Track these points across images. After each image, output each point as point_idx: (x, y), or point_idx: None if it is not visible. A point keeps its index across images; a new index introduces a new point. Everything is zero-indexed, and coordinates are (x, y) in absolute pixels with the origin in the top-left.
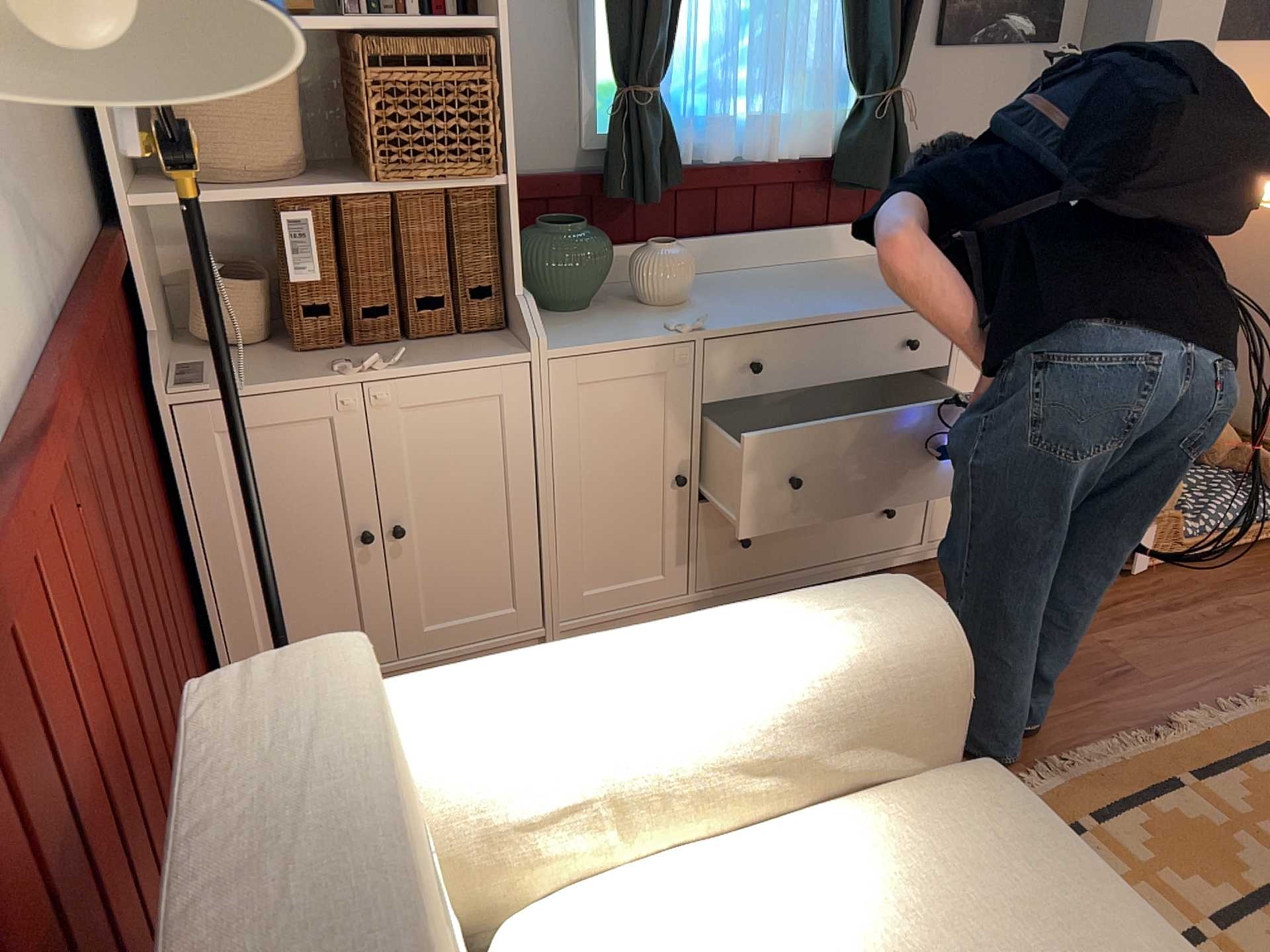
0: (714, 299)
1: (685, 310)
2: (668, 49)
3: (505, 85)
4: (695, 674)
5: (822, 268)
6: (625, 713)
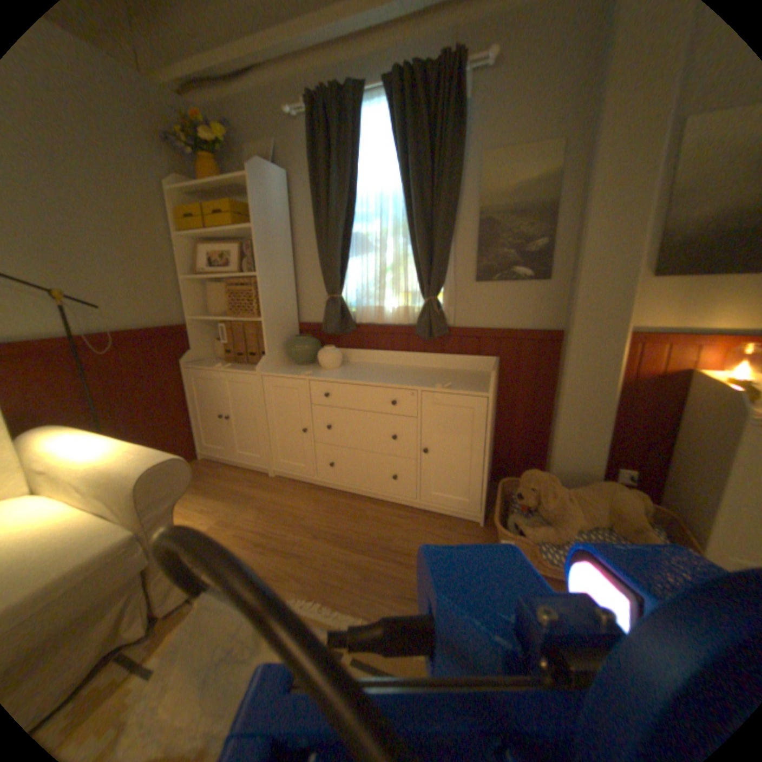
0: (344, 370)
1: (326, 371)
2: (342, 282)
3: (261, 291)
4: (88, 452)
5: (412, 369)
6: (67, 453)
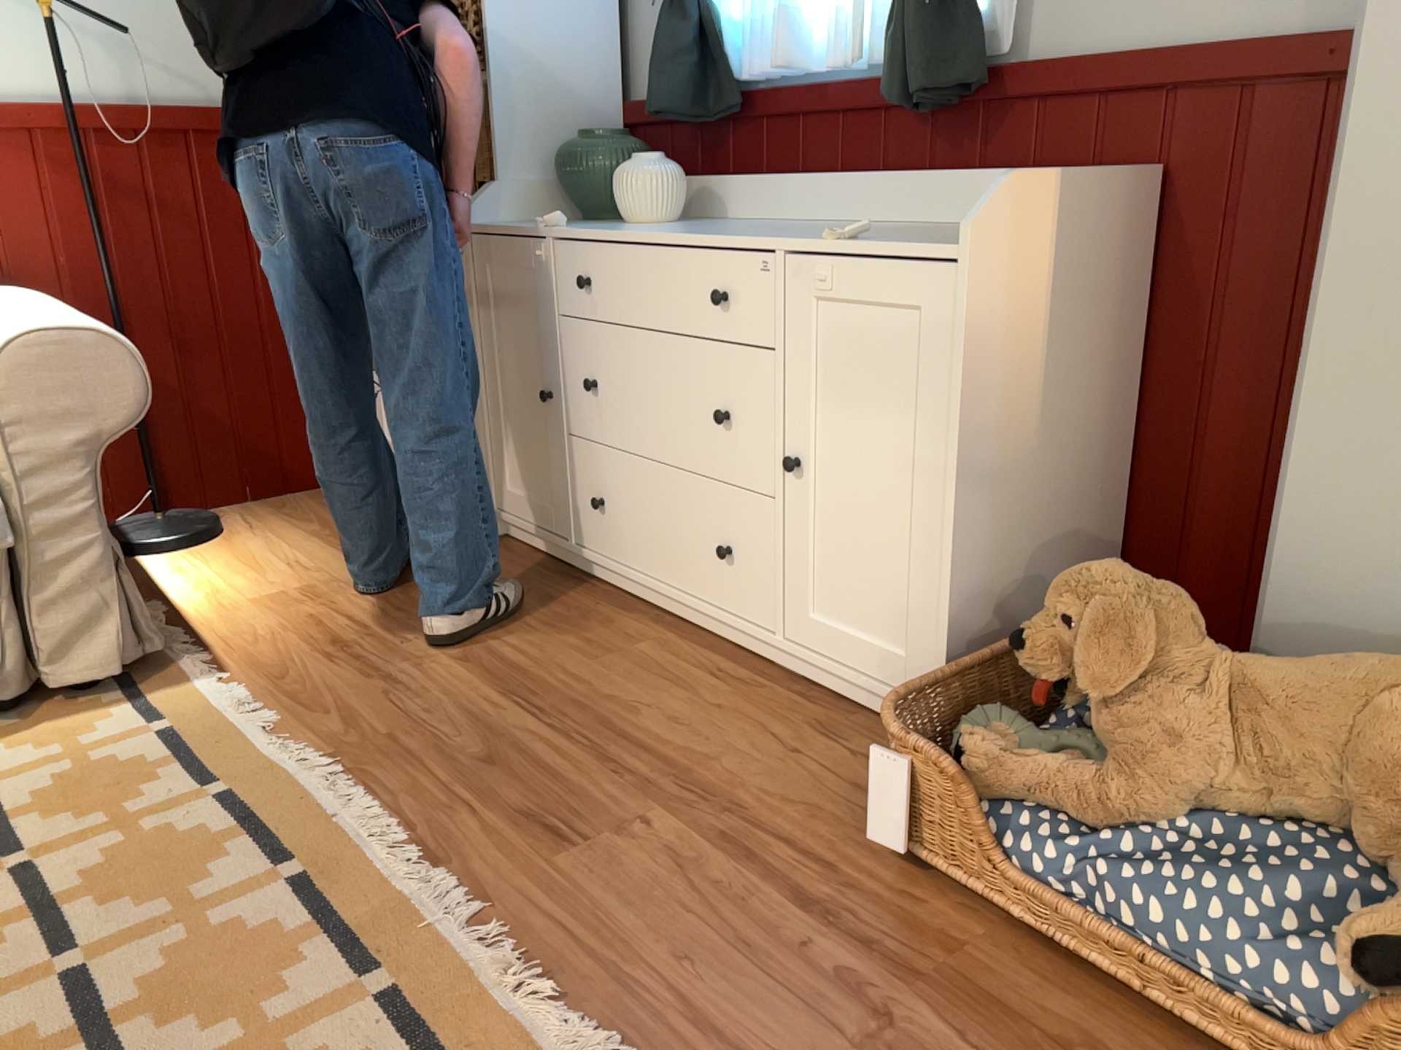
0: (668, 226)
1: (619, 227)
2: None
3: None
4: None
5: (867, 227)
6: None
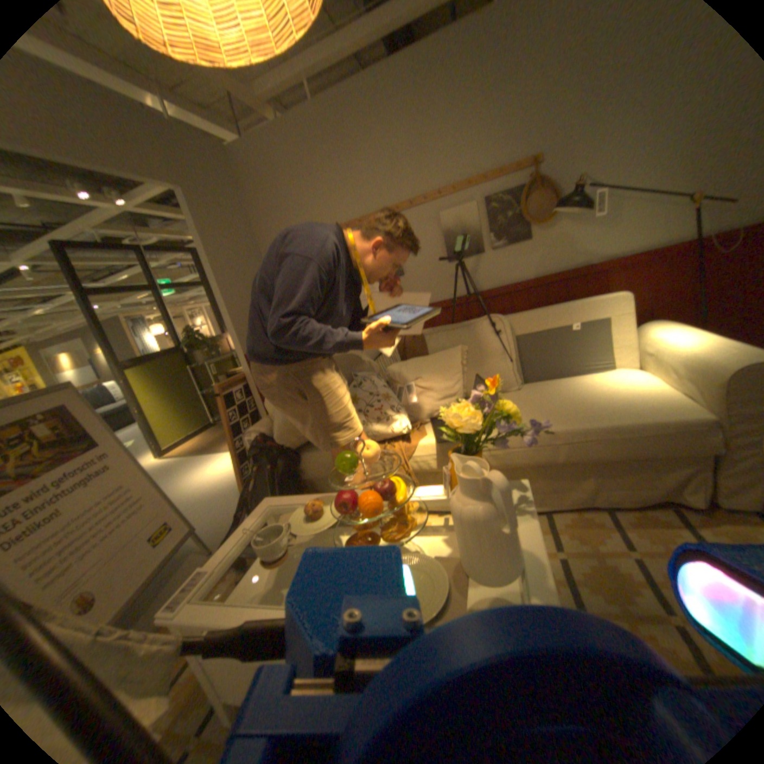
0: None
1: None
2: None
3: None
4: (691, 342)
5: None
6: (673, 341)
